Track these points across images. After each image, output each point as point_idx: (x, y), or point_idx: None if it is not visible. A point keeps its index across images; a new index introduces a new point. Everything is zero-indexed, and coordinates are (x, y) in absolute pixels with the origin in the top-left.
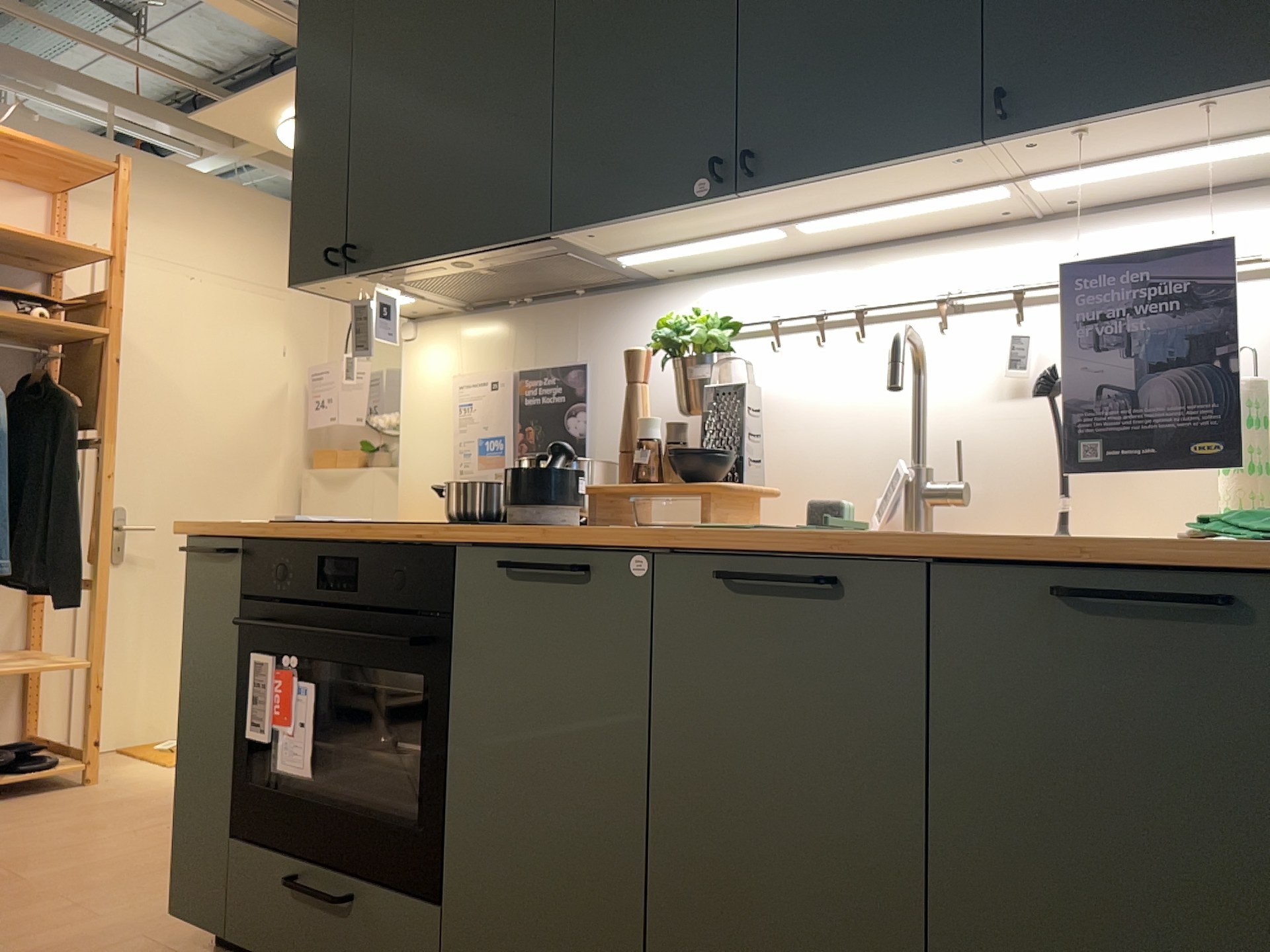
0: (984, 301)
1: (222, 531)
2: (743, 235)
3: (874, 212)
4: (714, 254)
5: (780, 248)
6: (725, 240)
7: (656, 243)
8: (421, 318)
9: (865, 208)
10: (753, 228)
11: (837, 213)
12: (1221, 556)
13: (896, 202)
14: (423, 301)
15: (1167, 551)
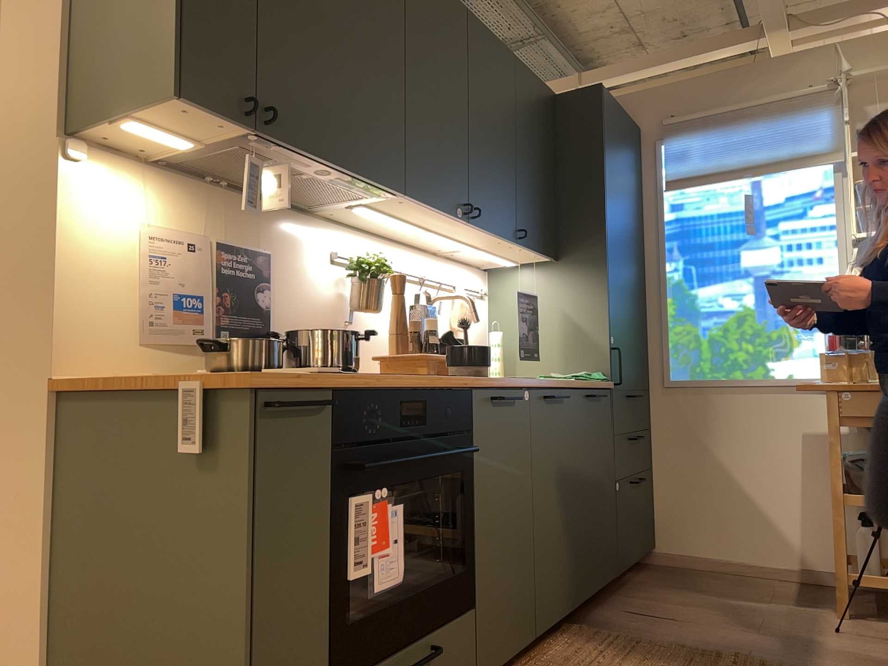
0: (428, 281)
1: (315, 383)
2: (413, 225)
3: (450, 239)
4: (364, 218)
5: (382, 227)
6: (404, 223)
7: (386, 210)
8: (86, 141)
9: (451, 237)
10: (420, 225)
11: (444, 234)
12: (597, 384)
13: (458, 239)
14: (169, 148)
15: (592, 384)
